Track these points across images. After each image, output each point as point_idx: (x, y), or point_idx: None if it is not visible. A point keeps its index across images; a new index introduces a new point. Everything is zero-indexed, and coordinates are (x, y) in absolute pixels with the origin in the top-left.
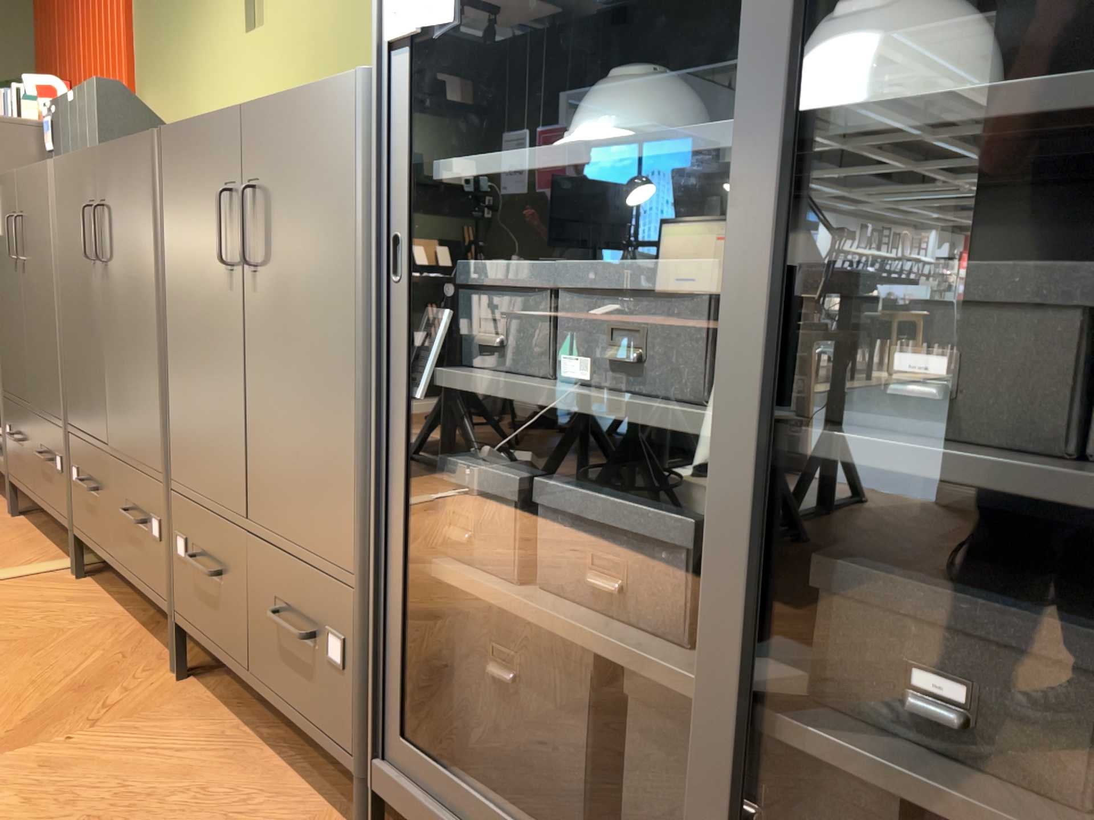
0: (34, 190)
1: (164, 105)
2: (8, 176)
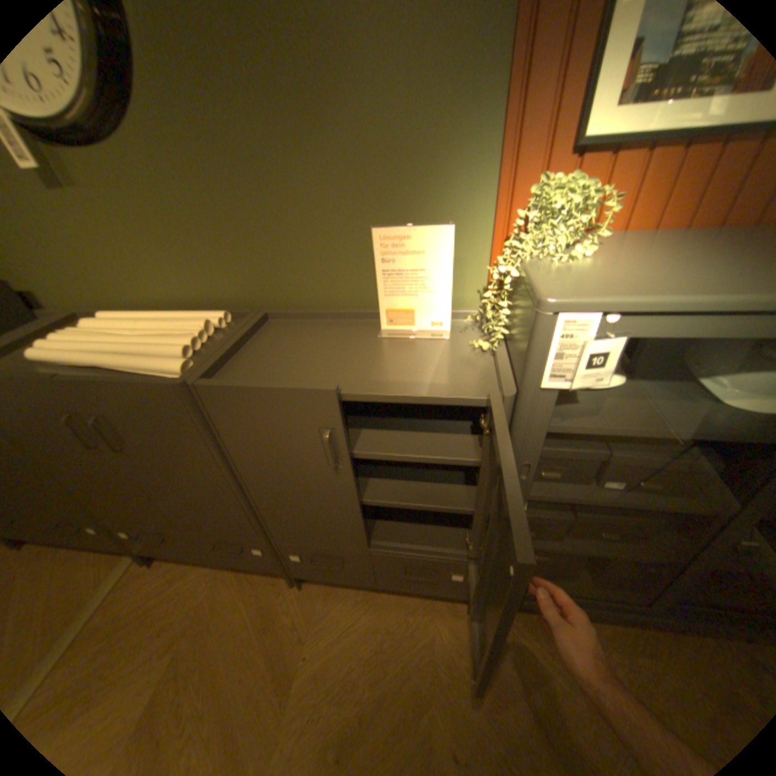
0: None
1: None
2: None
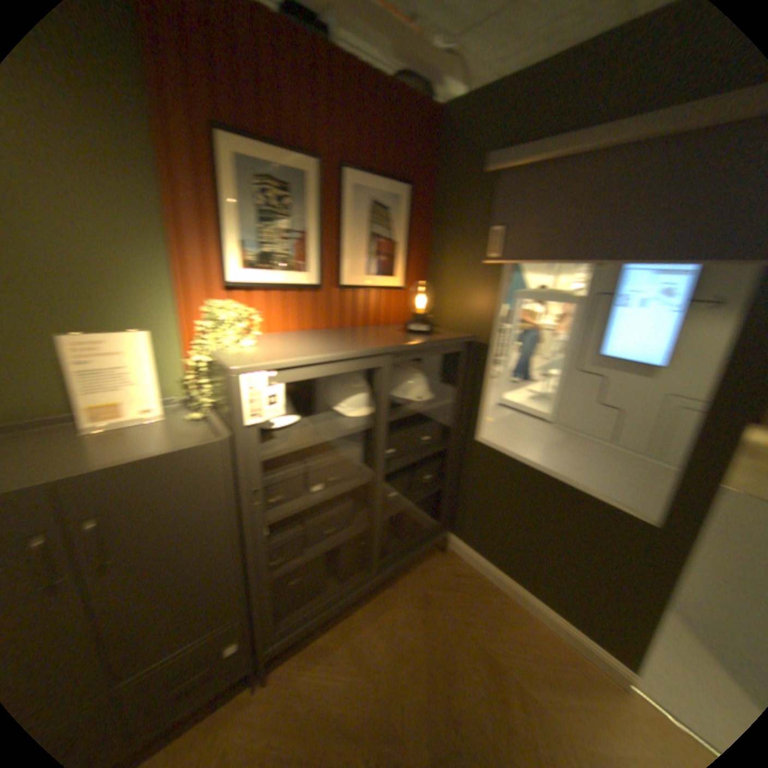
0: None
1: None
2: None
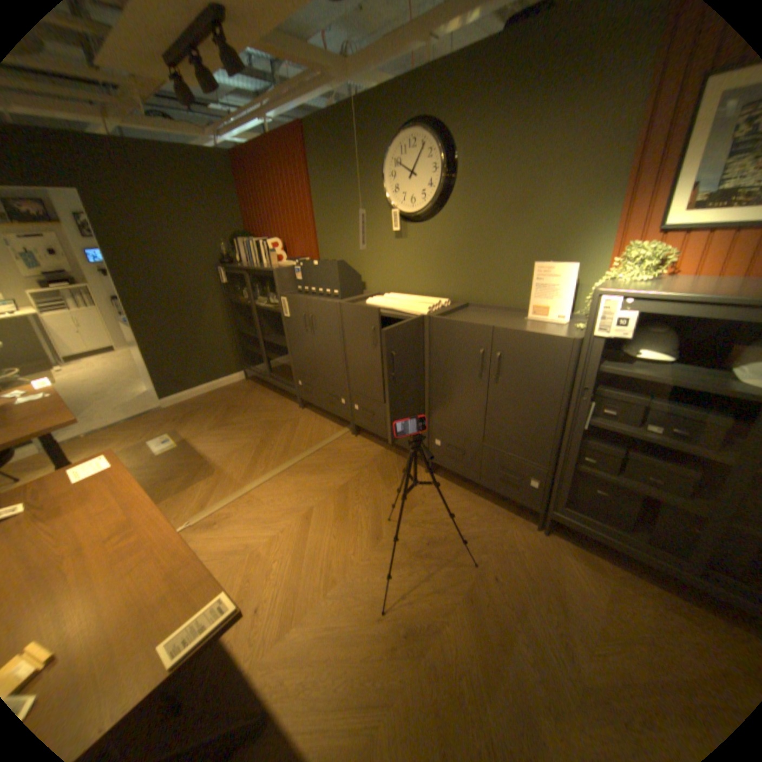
0: (322, 309)
1: (338, 254)
2: (296, 297)
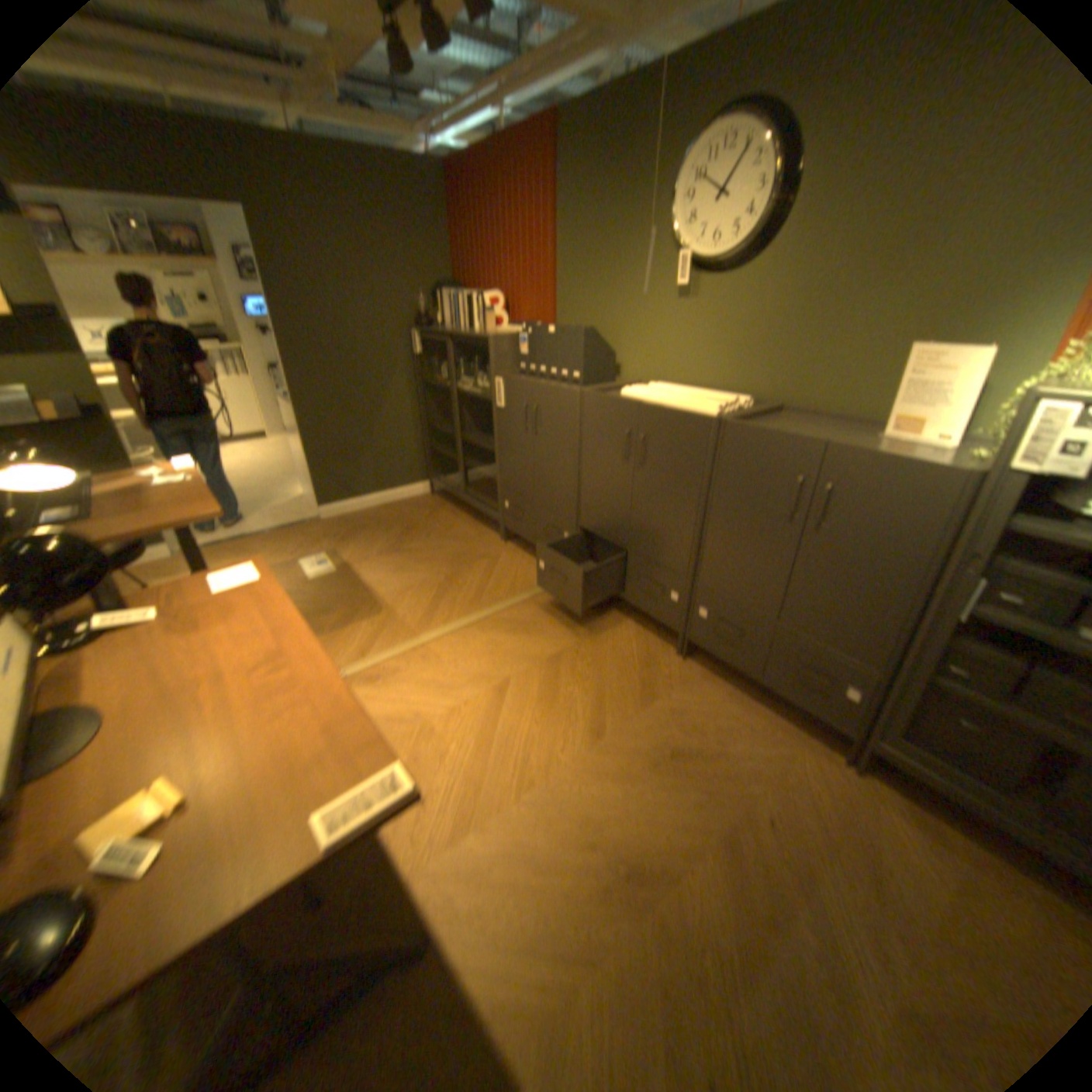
0: (553, 397)
1: (584, 318)
2: (517, 376)
